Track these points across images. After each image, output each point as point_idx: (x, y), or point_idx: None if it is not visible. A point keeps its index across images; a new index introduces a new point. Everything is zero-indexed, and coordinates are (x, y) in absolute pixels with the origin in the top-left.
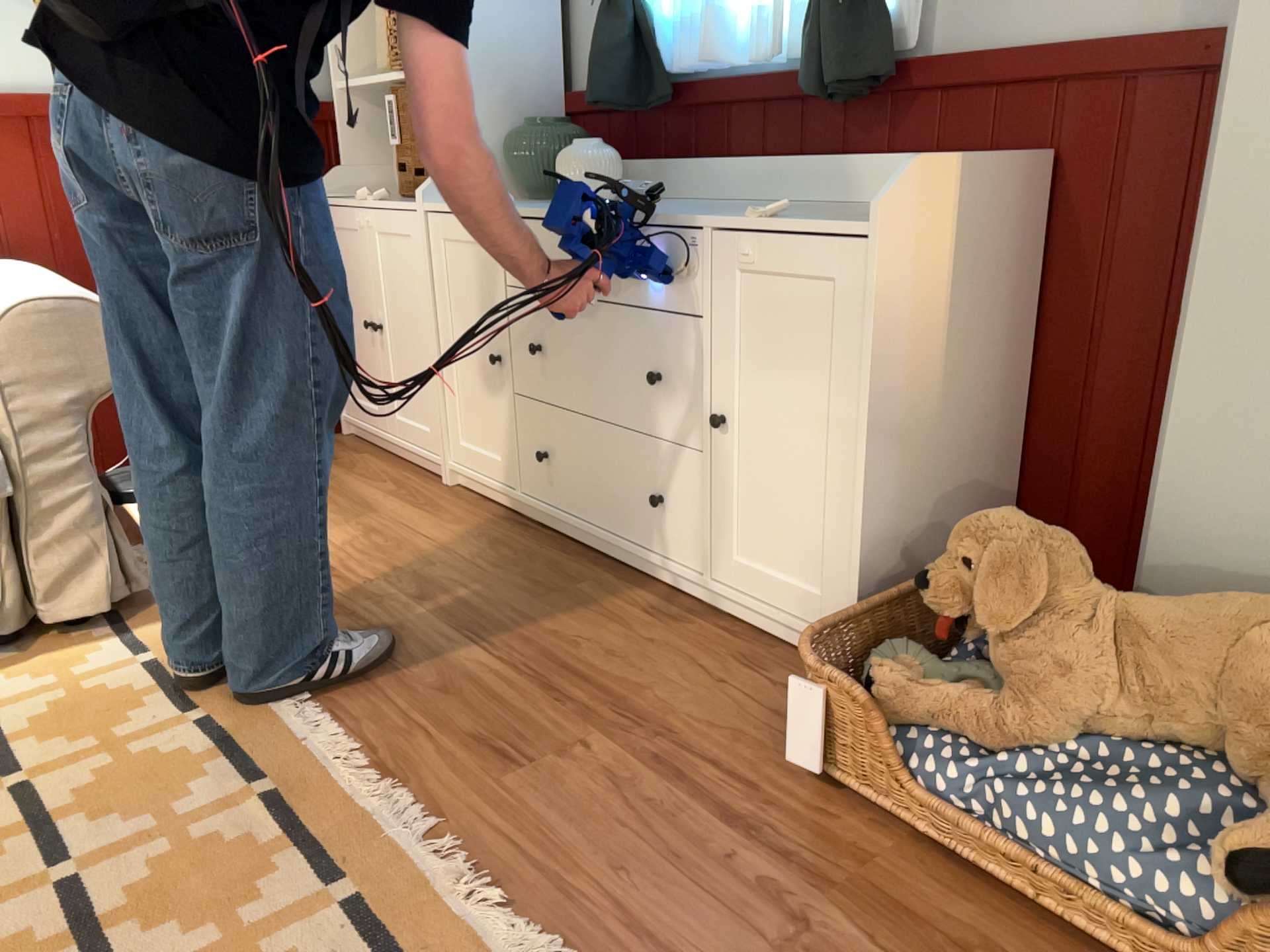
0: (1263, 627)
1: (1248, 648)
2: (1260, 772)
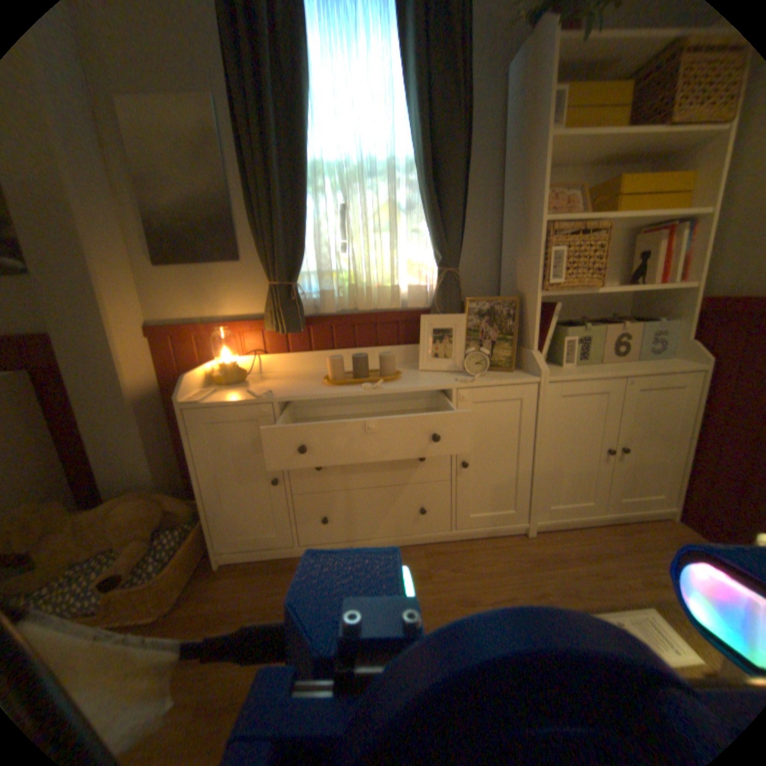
0: (116, 509)
1: (112, 517)
2: (124, 549)
